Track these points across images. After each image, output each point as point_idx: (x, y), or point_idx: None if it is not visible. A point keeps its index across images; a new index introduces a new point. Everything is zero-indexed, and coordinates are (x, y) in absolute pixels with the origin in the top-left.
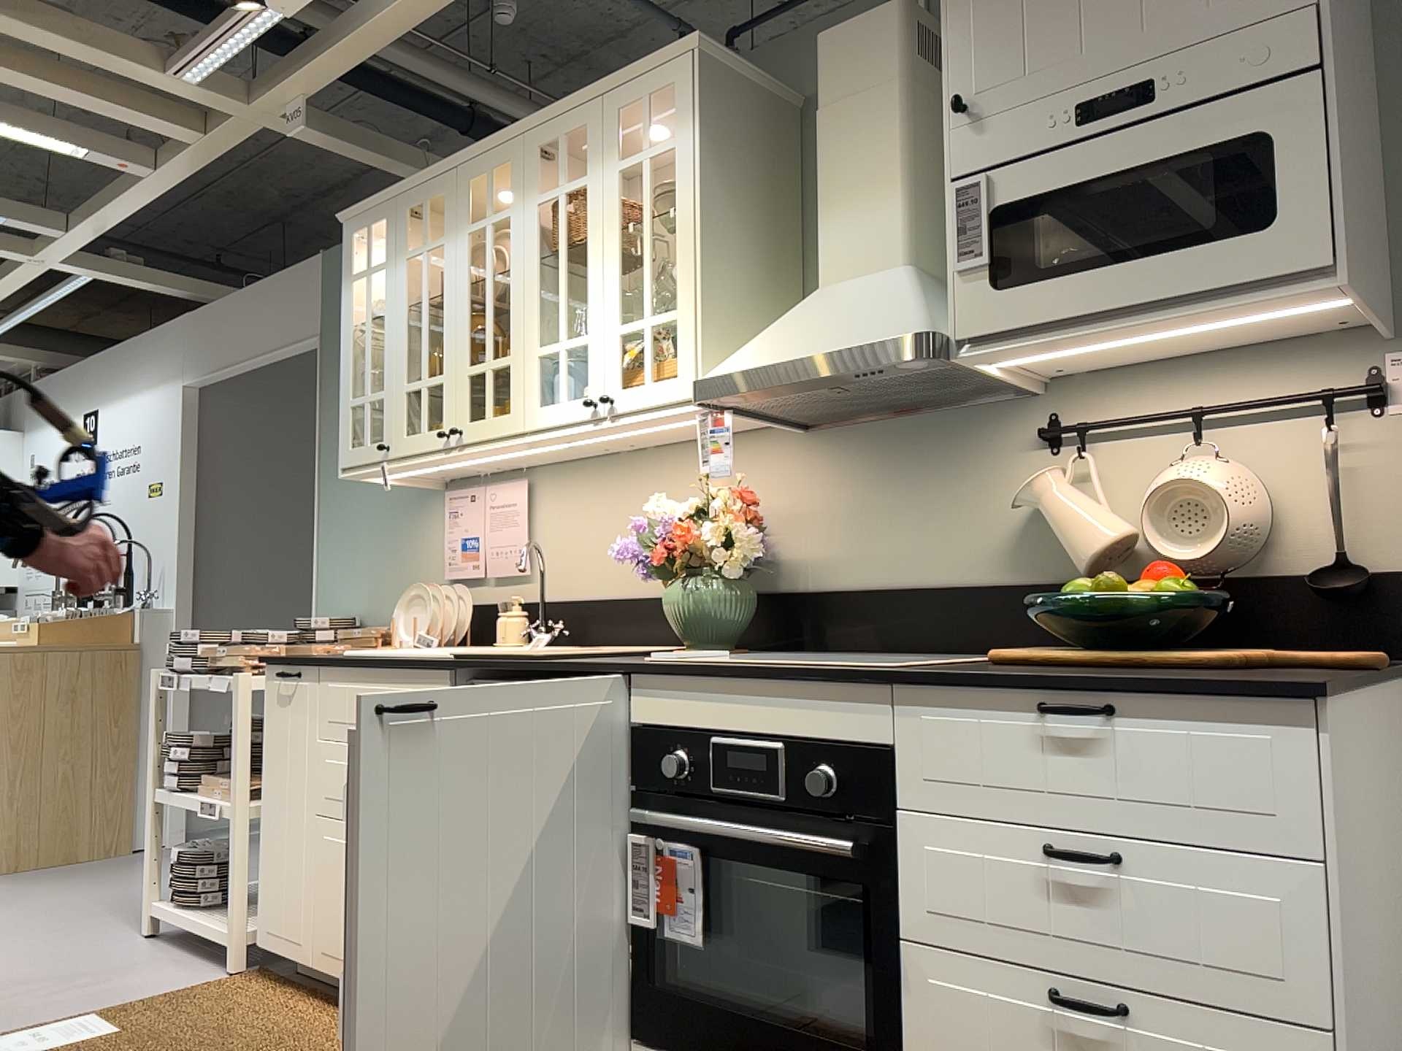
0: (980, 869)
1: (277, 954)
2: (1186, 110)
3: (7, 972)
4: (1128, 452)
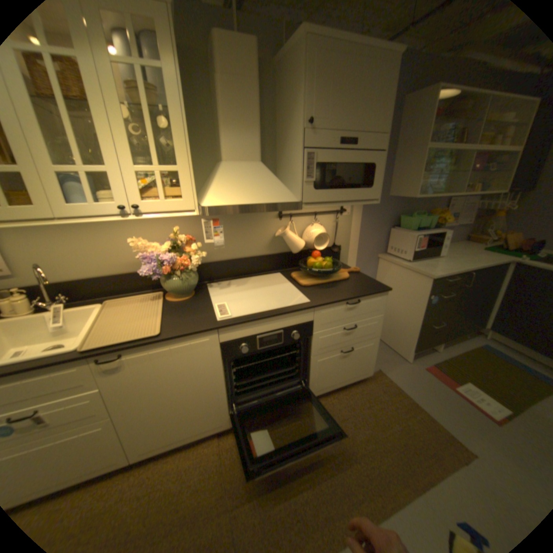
0: (331, 337)
1: None
2: (361, 149)
3: None
4: (298, 221)
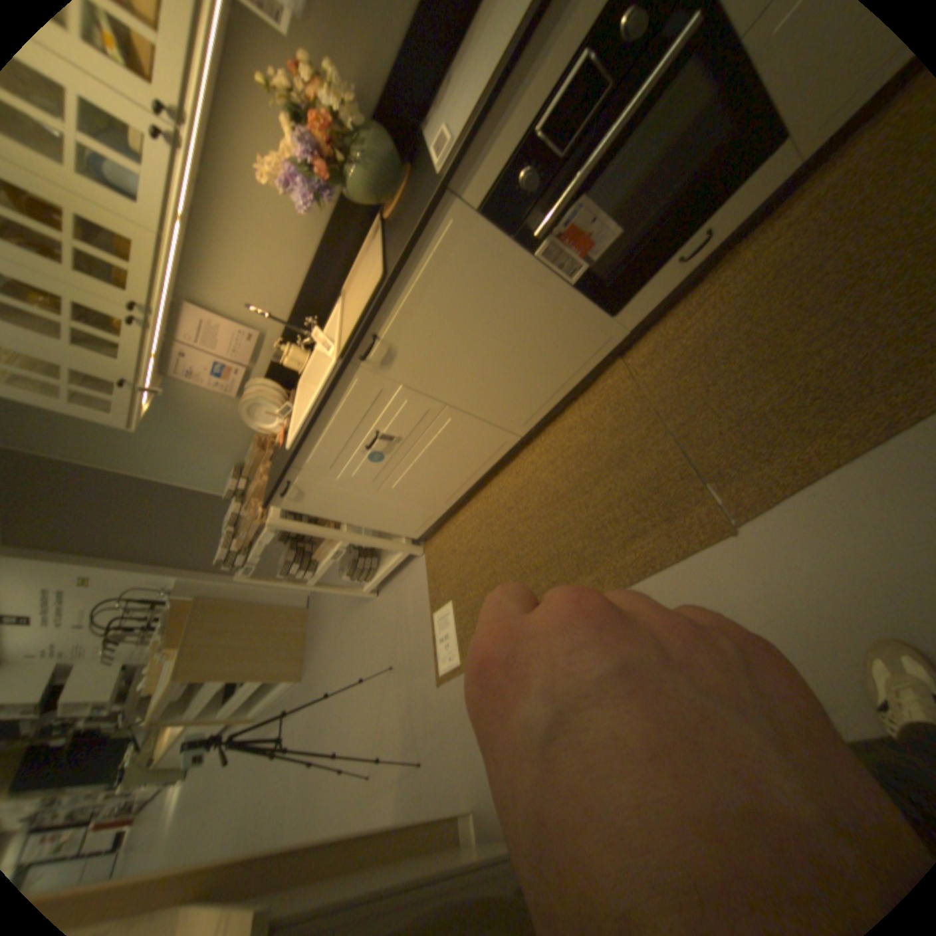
0: None
1: (430, 527)
2: None
3: (383, 657)
4: None
